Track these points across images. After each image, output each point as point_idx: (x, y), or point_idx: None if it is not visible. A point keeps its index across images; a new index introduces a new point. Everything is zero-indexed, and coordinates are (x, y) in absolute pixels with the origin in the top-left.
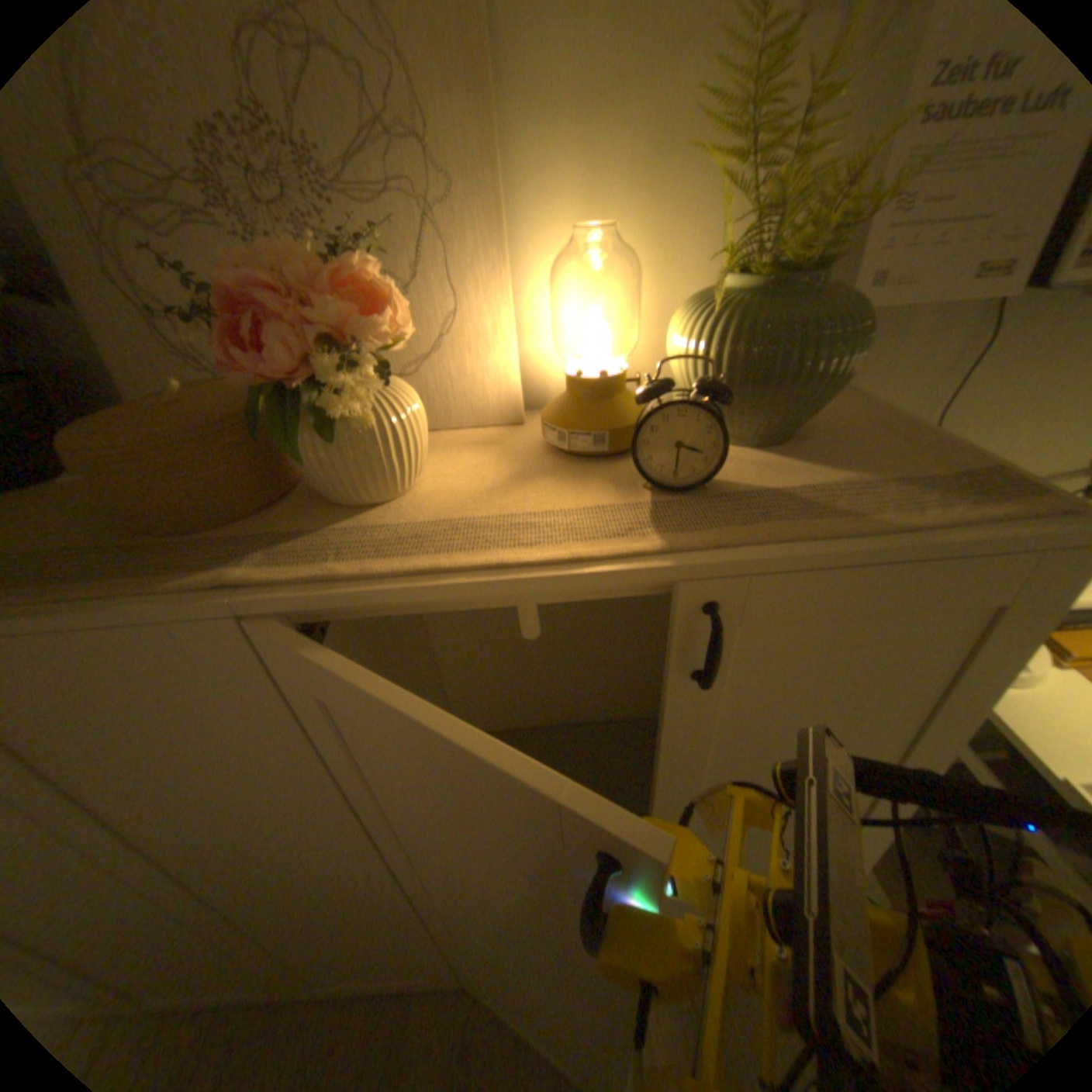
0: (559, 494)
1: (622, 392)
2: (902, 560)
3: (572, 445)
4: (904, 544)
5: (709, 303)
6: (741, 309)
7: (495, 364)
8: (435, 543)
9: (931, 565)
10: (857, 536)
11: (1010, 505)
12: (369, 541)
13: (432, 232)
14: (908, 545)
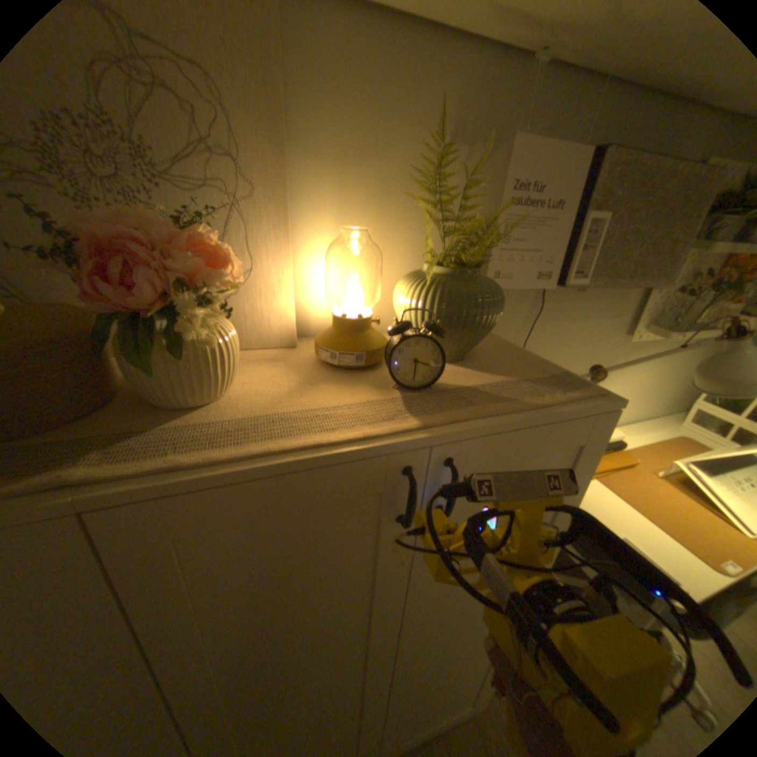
0: (340, 394)
1: (371, 328)
2: (542, 424)
3: (341, 361)
4: (541, 415)
5: (422, 279)
6: (442, 285)
7: (279, 306)
8: (260, 432)
9: (554, 426)
10: (520, 412)
11: (579, 392)
12: (202, 435)
13: (240, 216)
14: (544, 416)
